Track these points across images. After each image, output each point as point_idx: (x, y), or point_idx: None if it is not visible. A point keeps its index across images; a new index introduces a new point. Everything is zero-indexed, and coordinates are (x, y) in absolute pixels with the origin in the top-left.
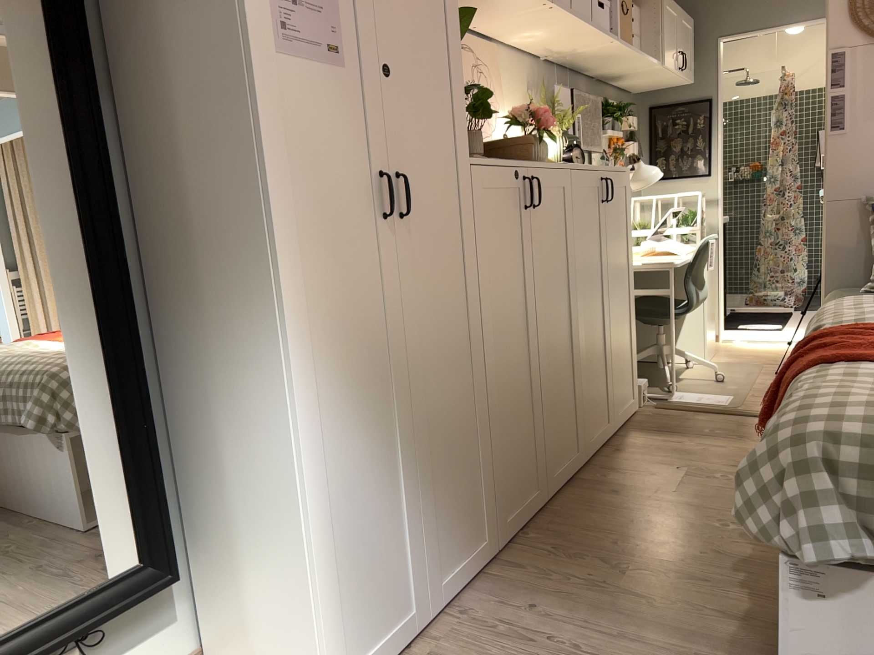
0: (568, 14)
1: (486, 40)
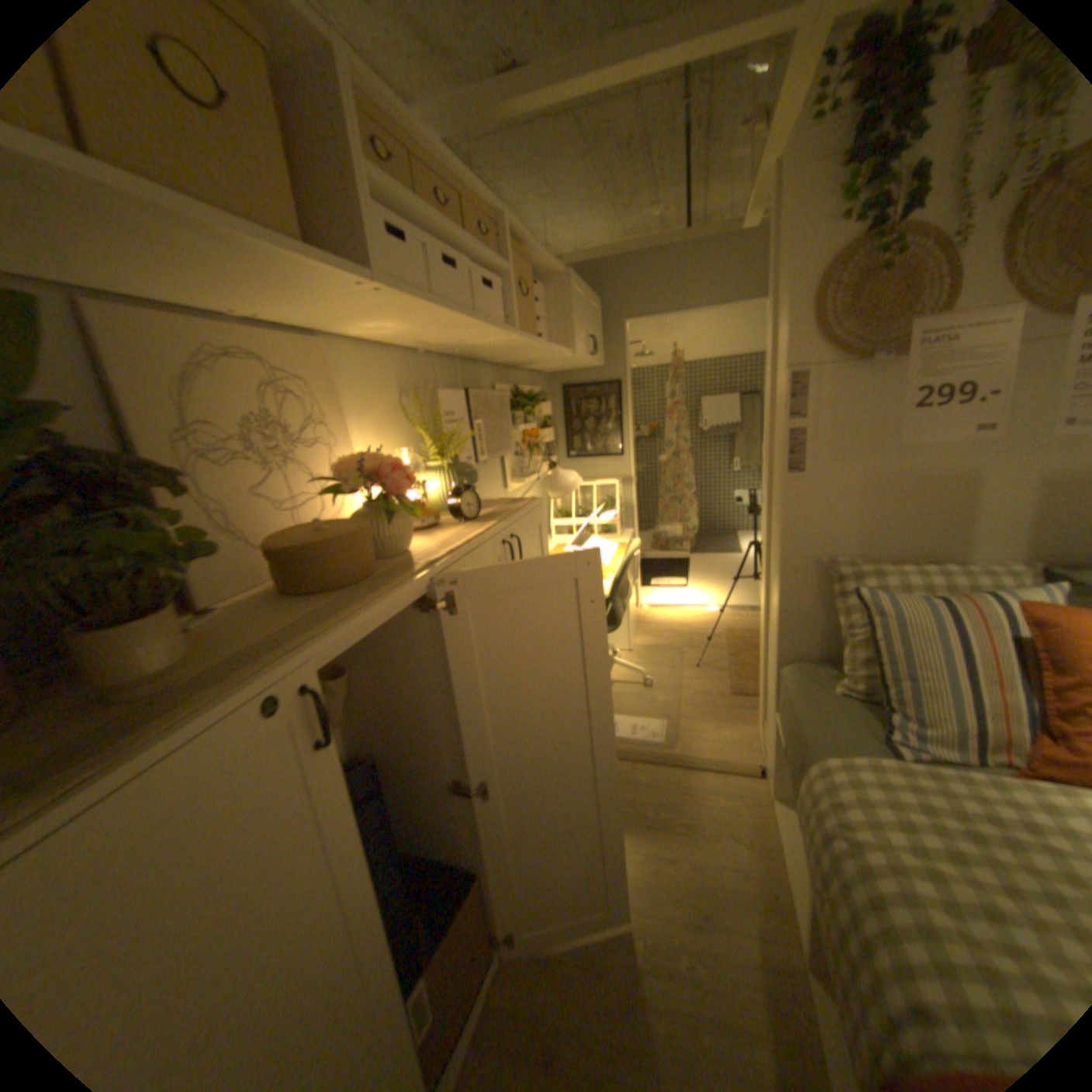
0: (422, 297)
1: (299, 329)
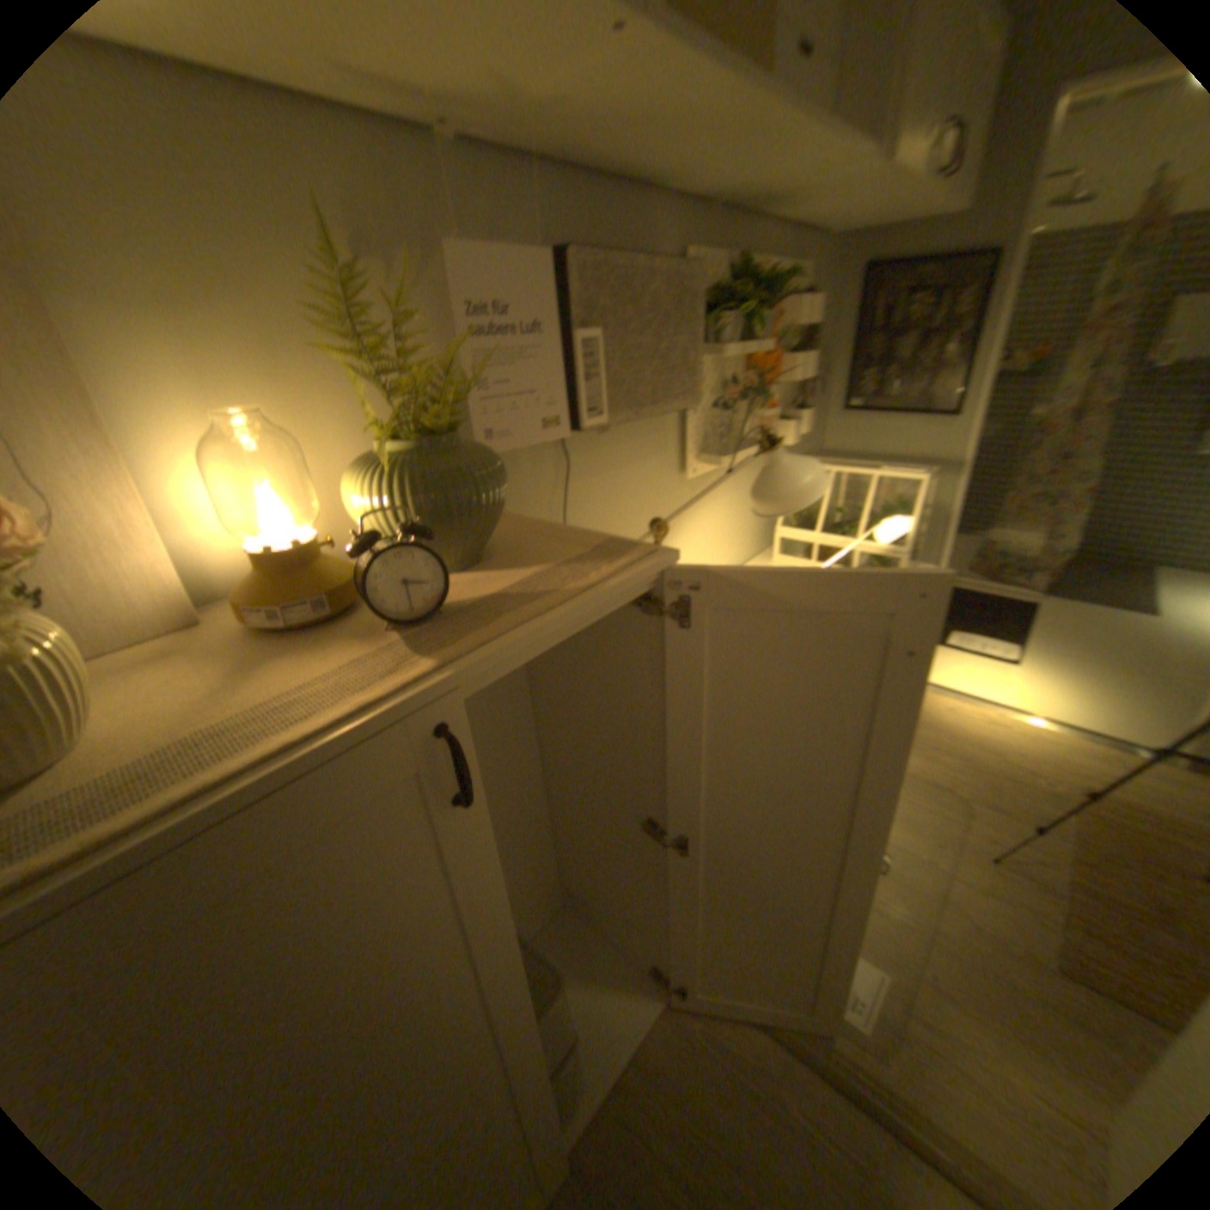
0: None
1: None
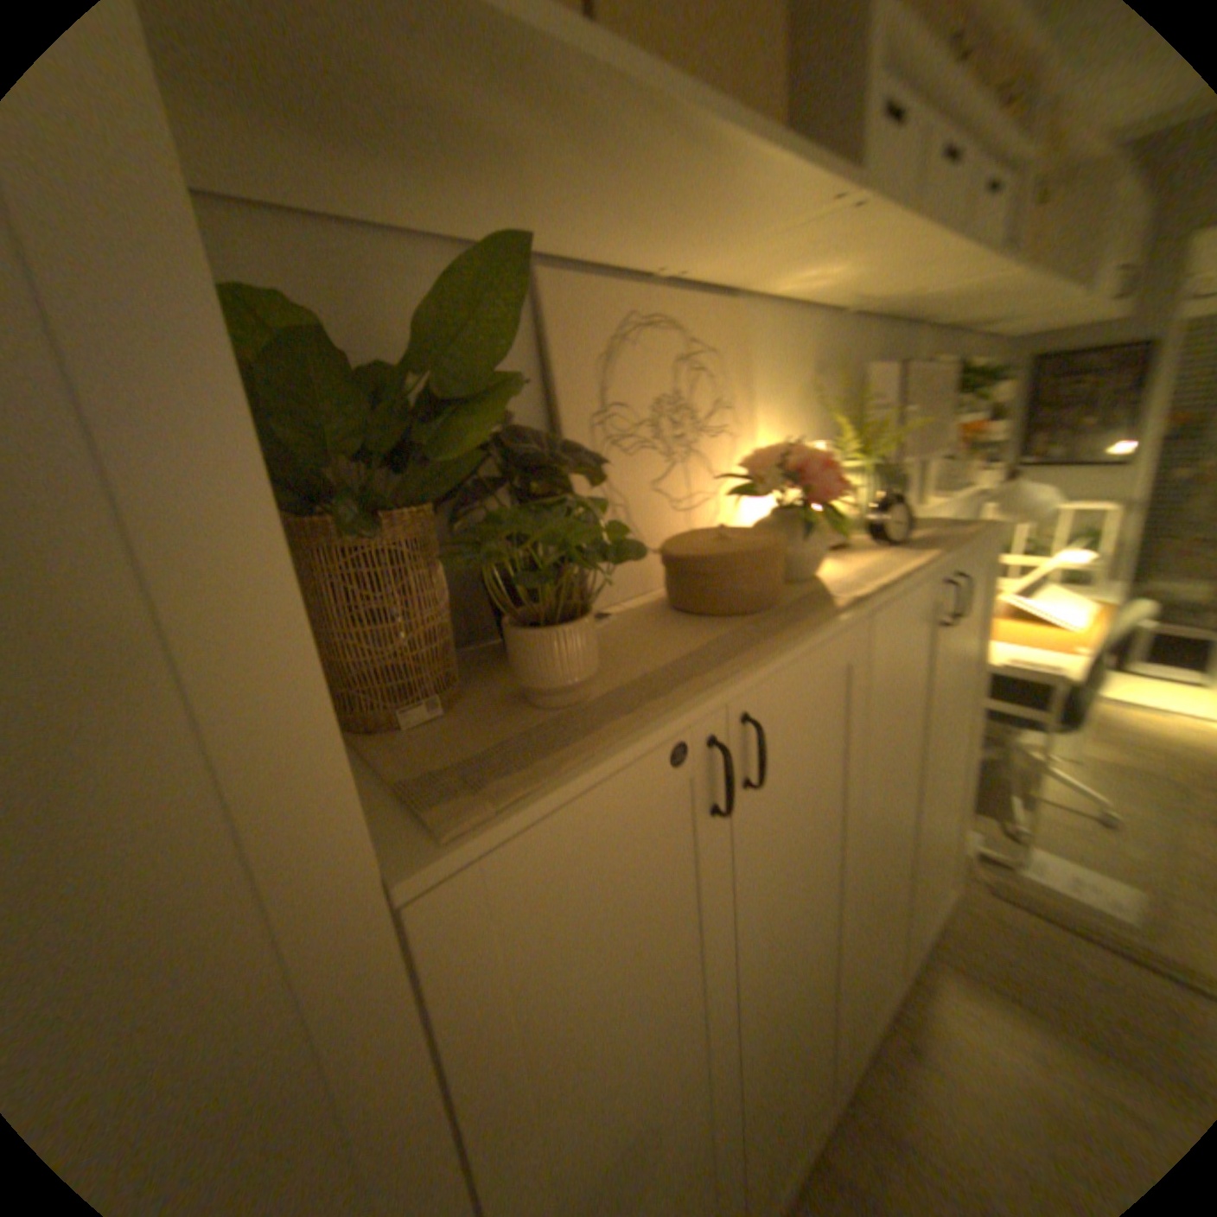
0: (915, 212)
1: (723, 291)
